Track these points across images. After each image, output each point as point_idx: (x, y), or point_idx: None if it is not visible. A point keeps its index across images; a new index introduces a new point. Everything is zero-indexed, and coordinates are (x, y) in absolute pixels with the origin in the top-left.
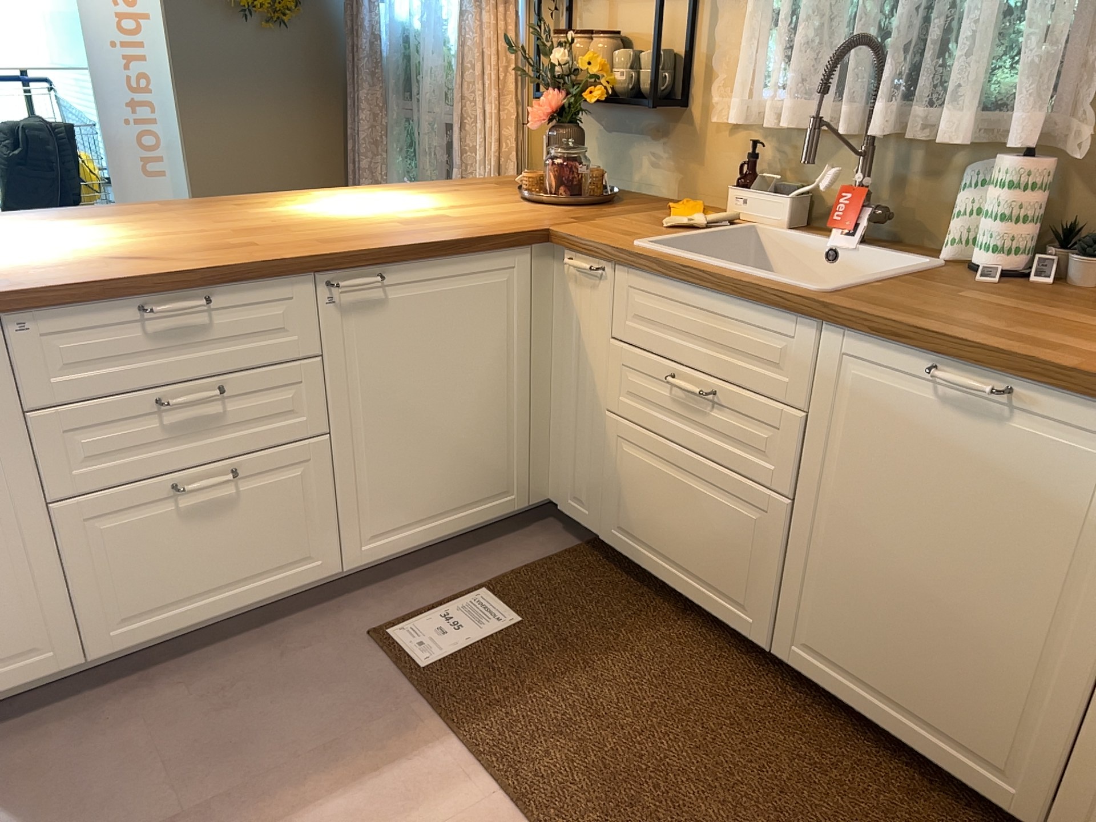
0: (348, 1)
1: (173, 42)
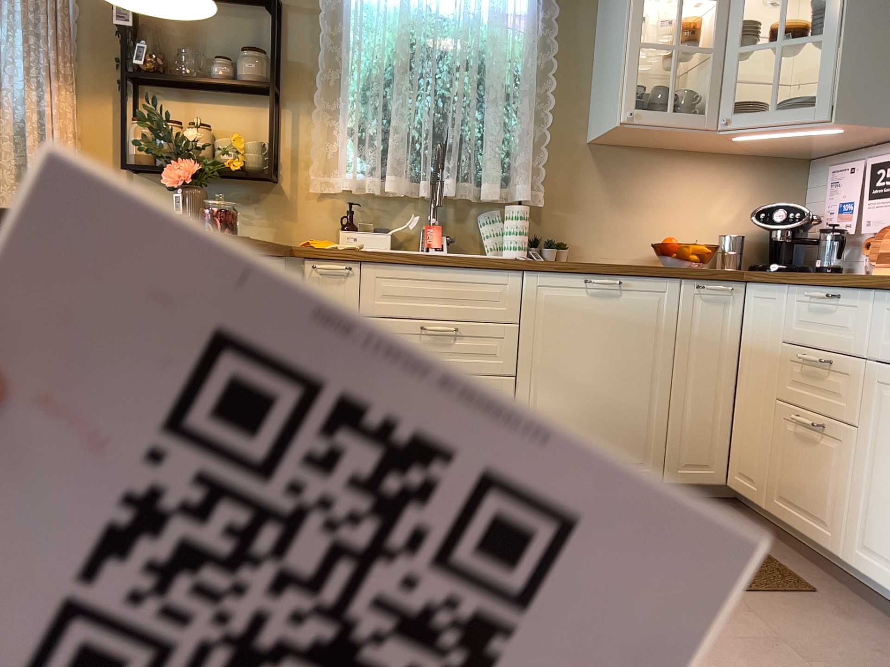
0: None
1: None
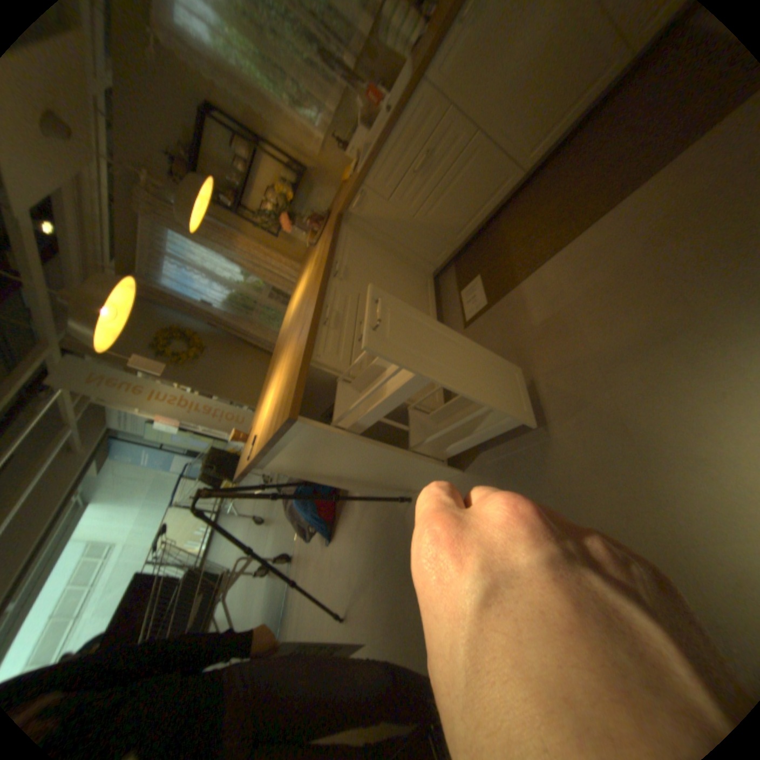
0: (204, 322)
1: (196, 386)
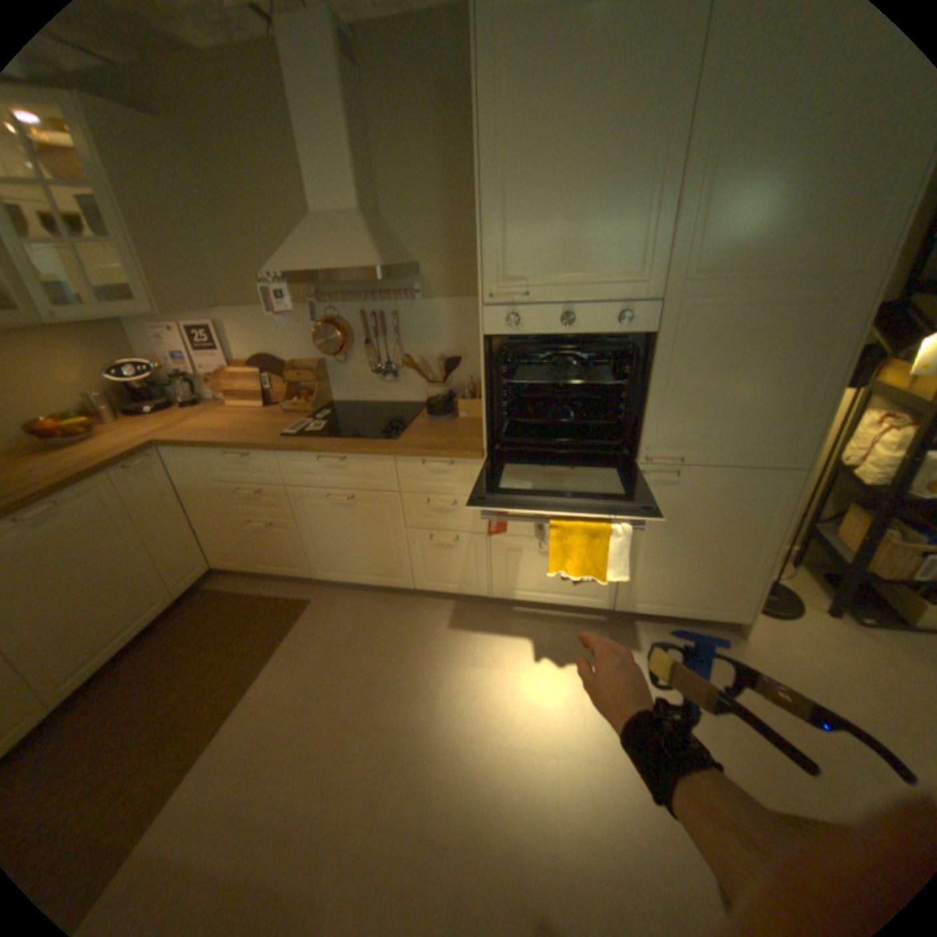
0: None
1: None
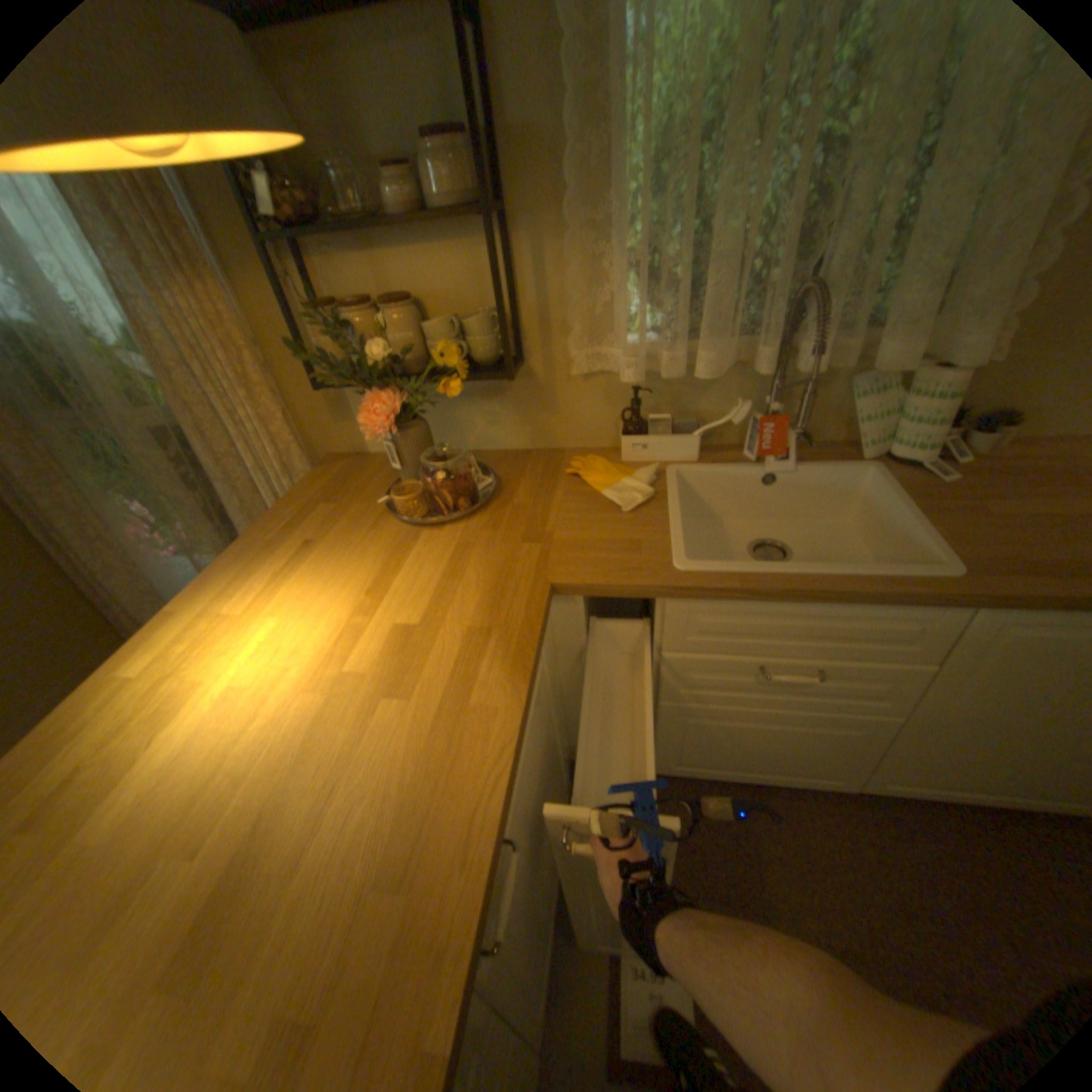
0: None
1: None
